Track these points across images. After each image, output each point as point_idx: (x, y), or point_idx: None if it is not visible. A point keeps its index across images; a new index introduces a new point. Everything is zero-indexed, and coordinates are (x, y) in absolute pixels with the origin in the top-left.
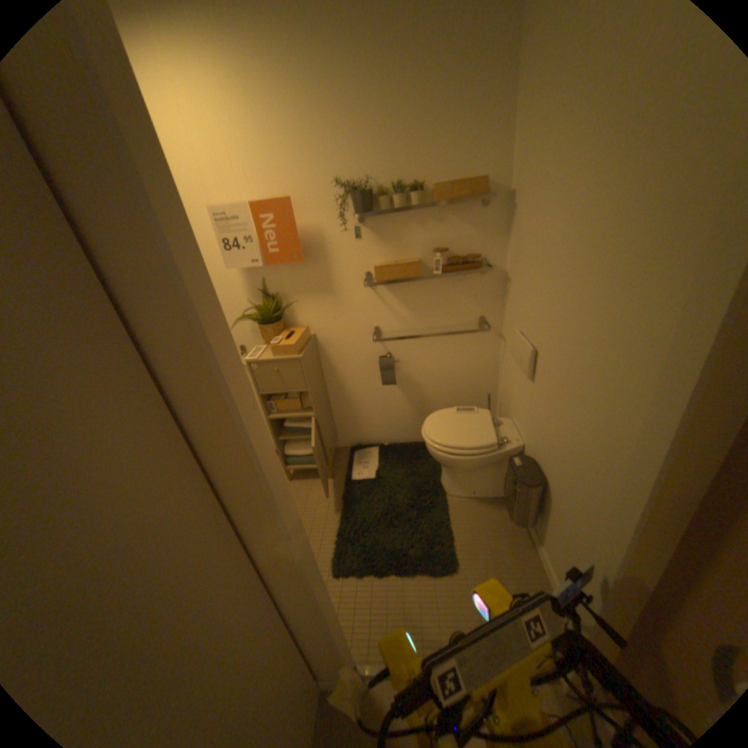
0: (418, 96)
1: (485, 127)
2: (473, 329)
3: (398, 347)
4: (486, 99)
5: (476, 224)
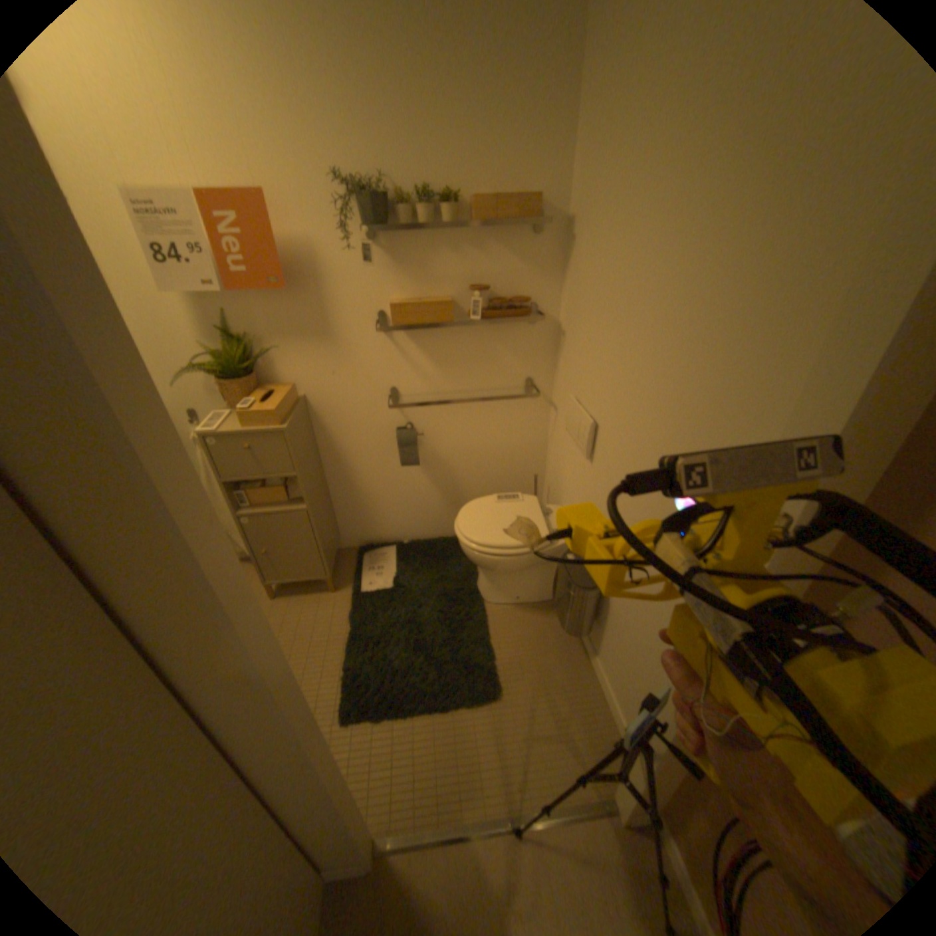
0: (452, 65)
1: (539, 126)
2: (518, 394)
3: (422, 416)
4: (542, 86)
5: (525, 256)
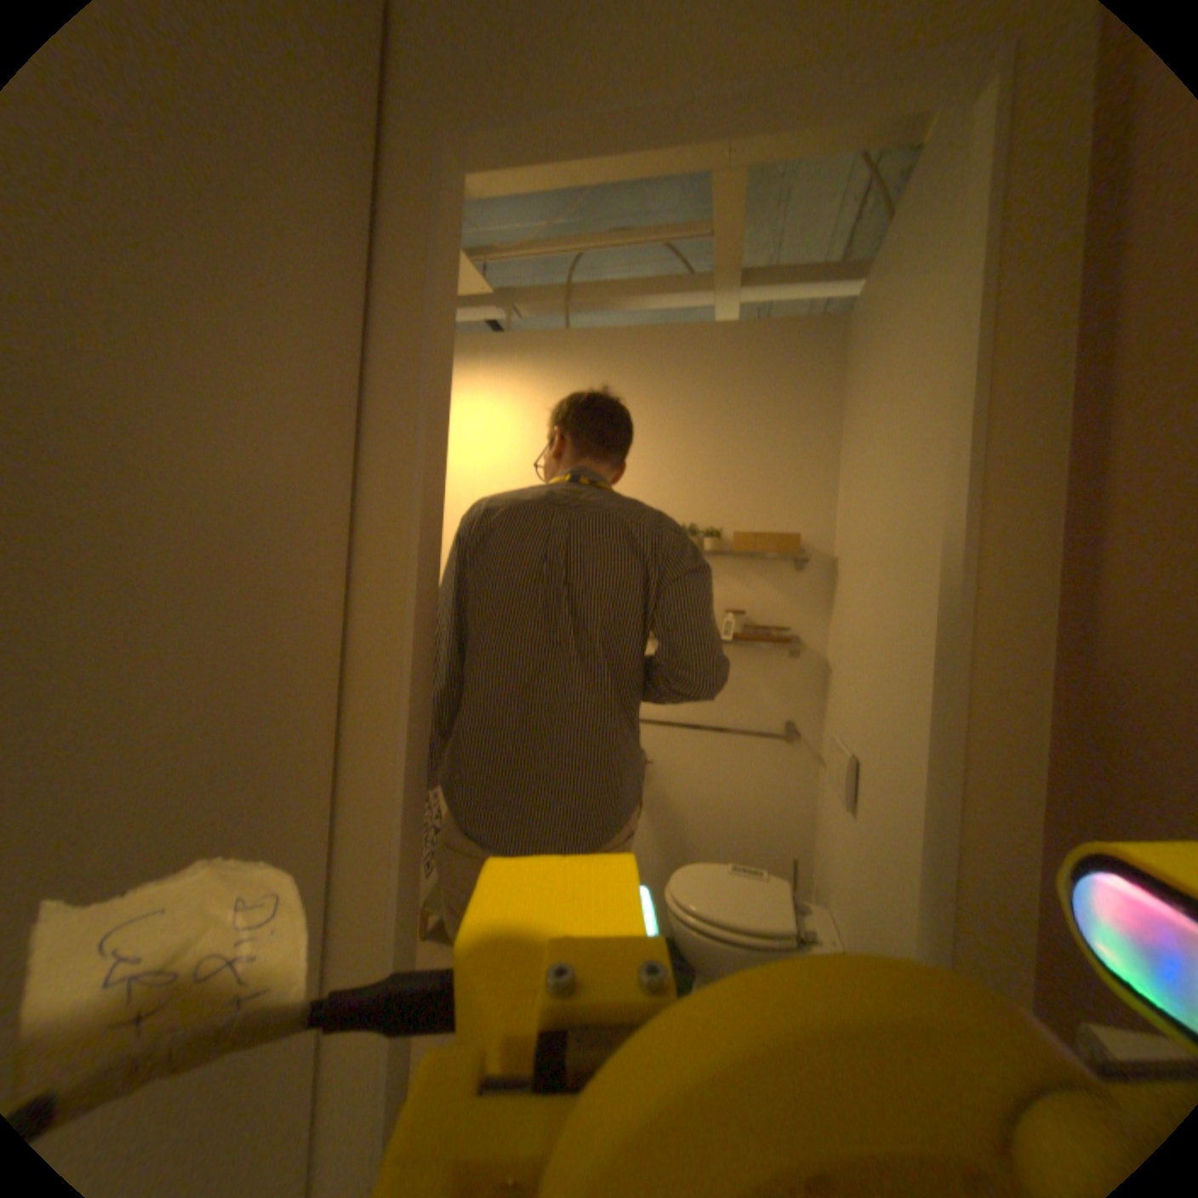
0: (726, 445)
1: (802, 484)
2: (776, 734)
3: (657, 741)
4: (804, 458)
5: (787, 586)
